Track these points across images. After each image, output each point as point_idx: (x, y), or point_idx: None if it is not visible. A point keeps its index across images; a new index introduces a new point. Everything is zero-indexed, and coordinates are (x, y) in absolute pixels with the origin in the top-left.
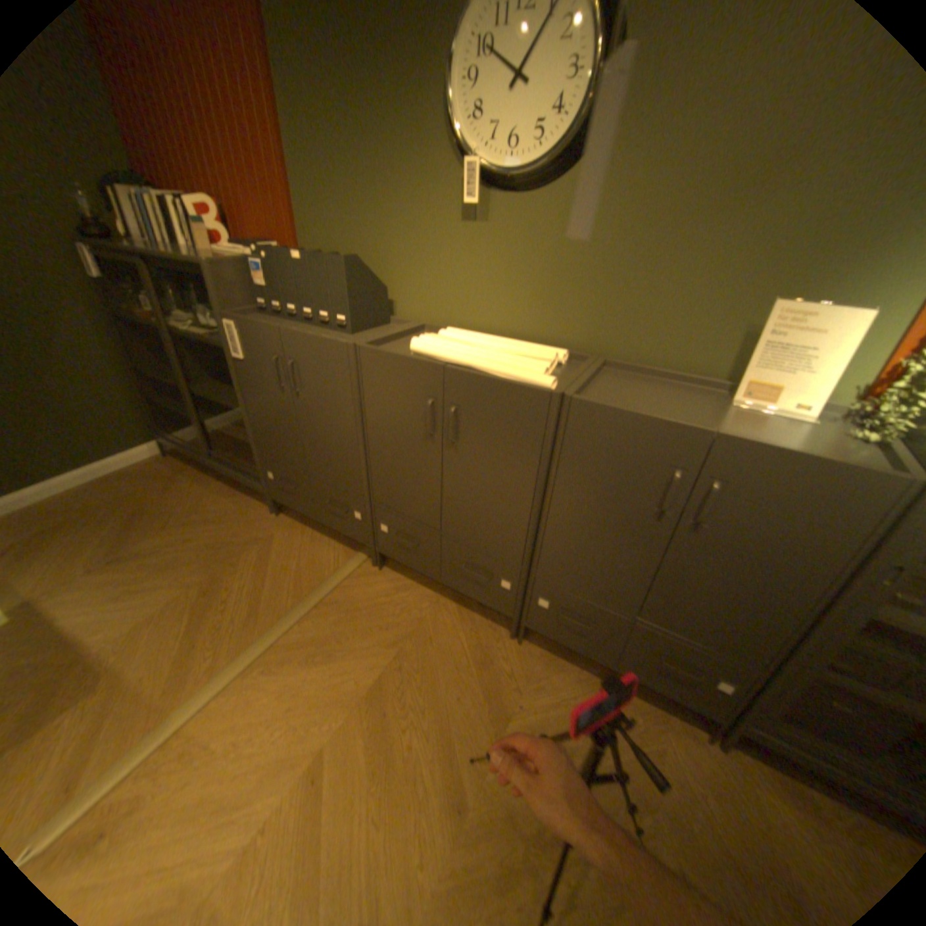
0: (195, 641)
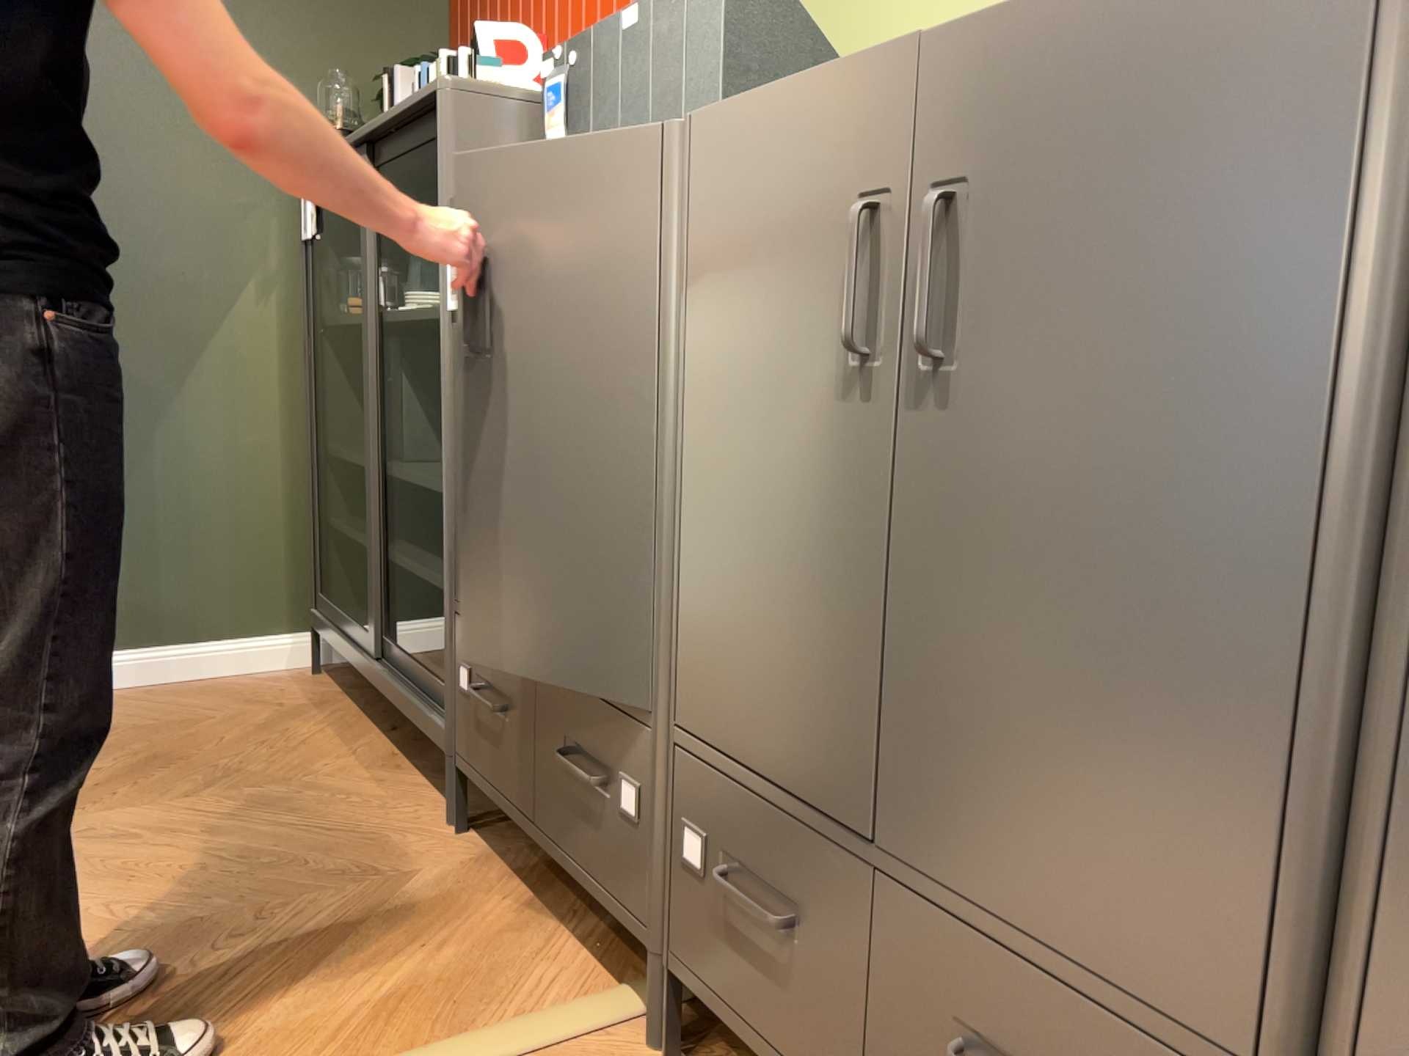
0: None
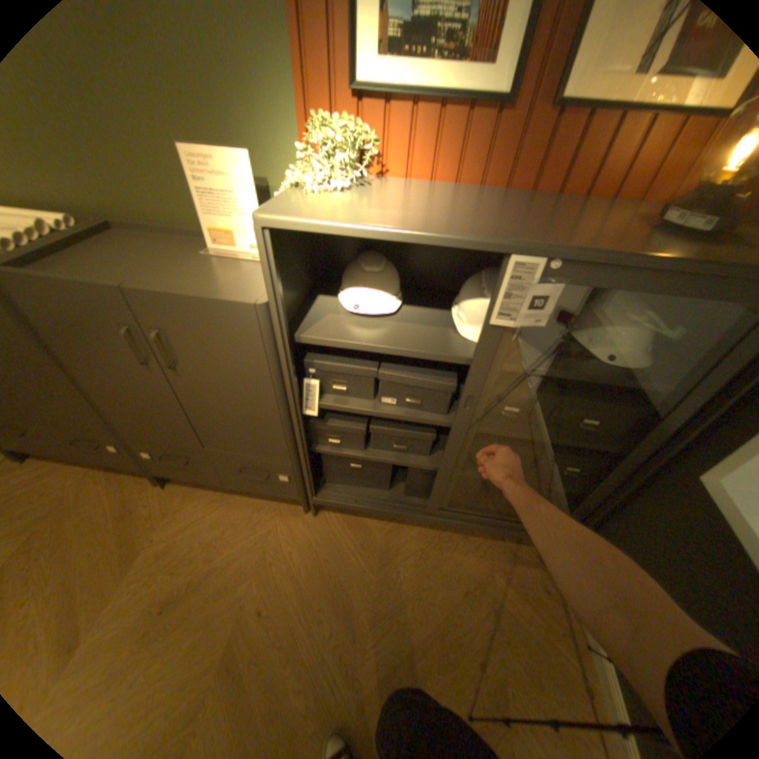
0: None
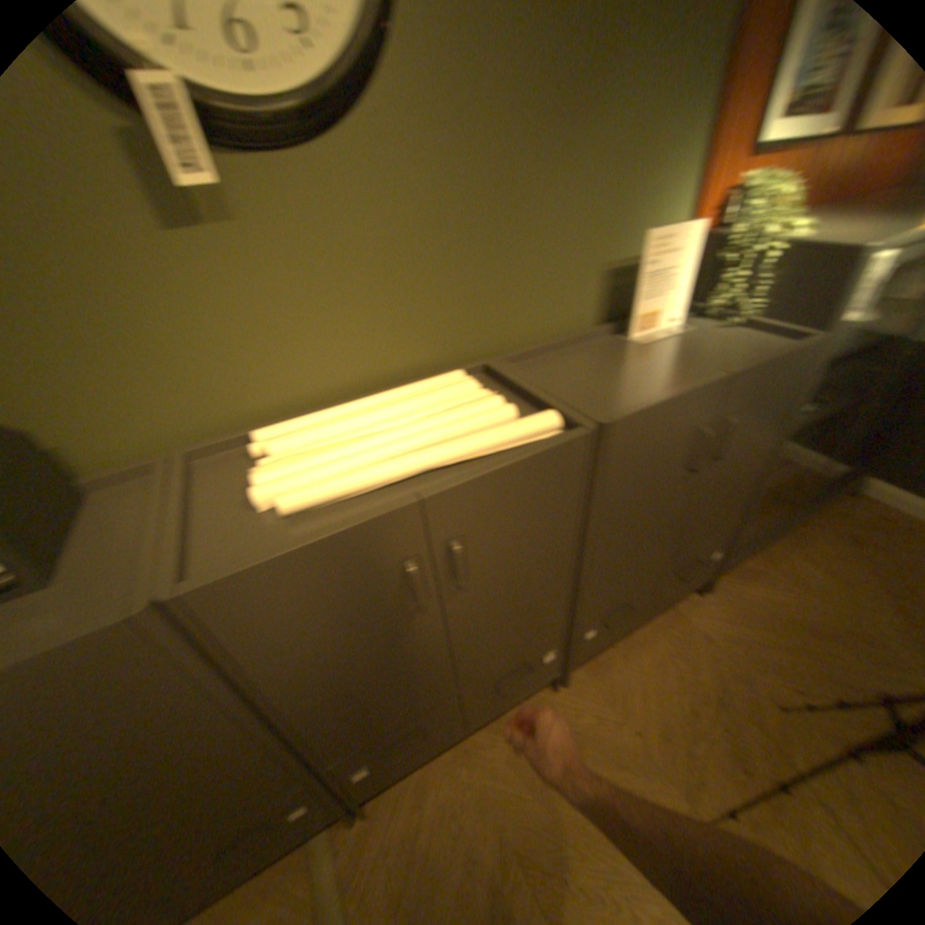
0: None
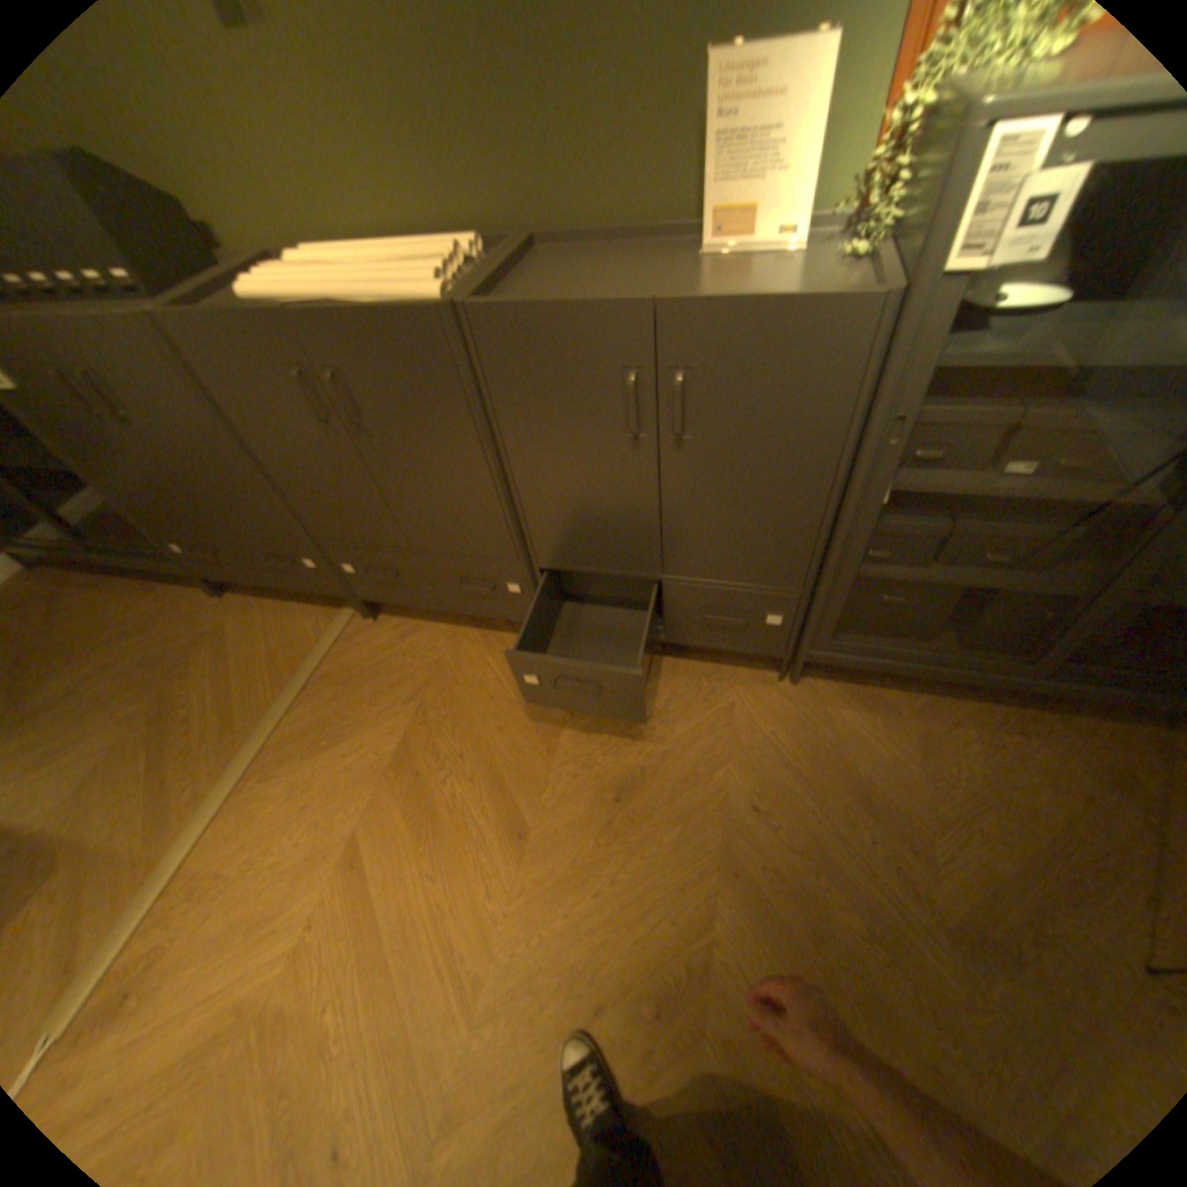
0: (162, 777)
